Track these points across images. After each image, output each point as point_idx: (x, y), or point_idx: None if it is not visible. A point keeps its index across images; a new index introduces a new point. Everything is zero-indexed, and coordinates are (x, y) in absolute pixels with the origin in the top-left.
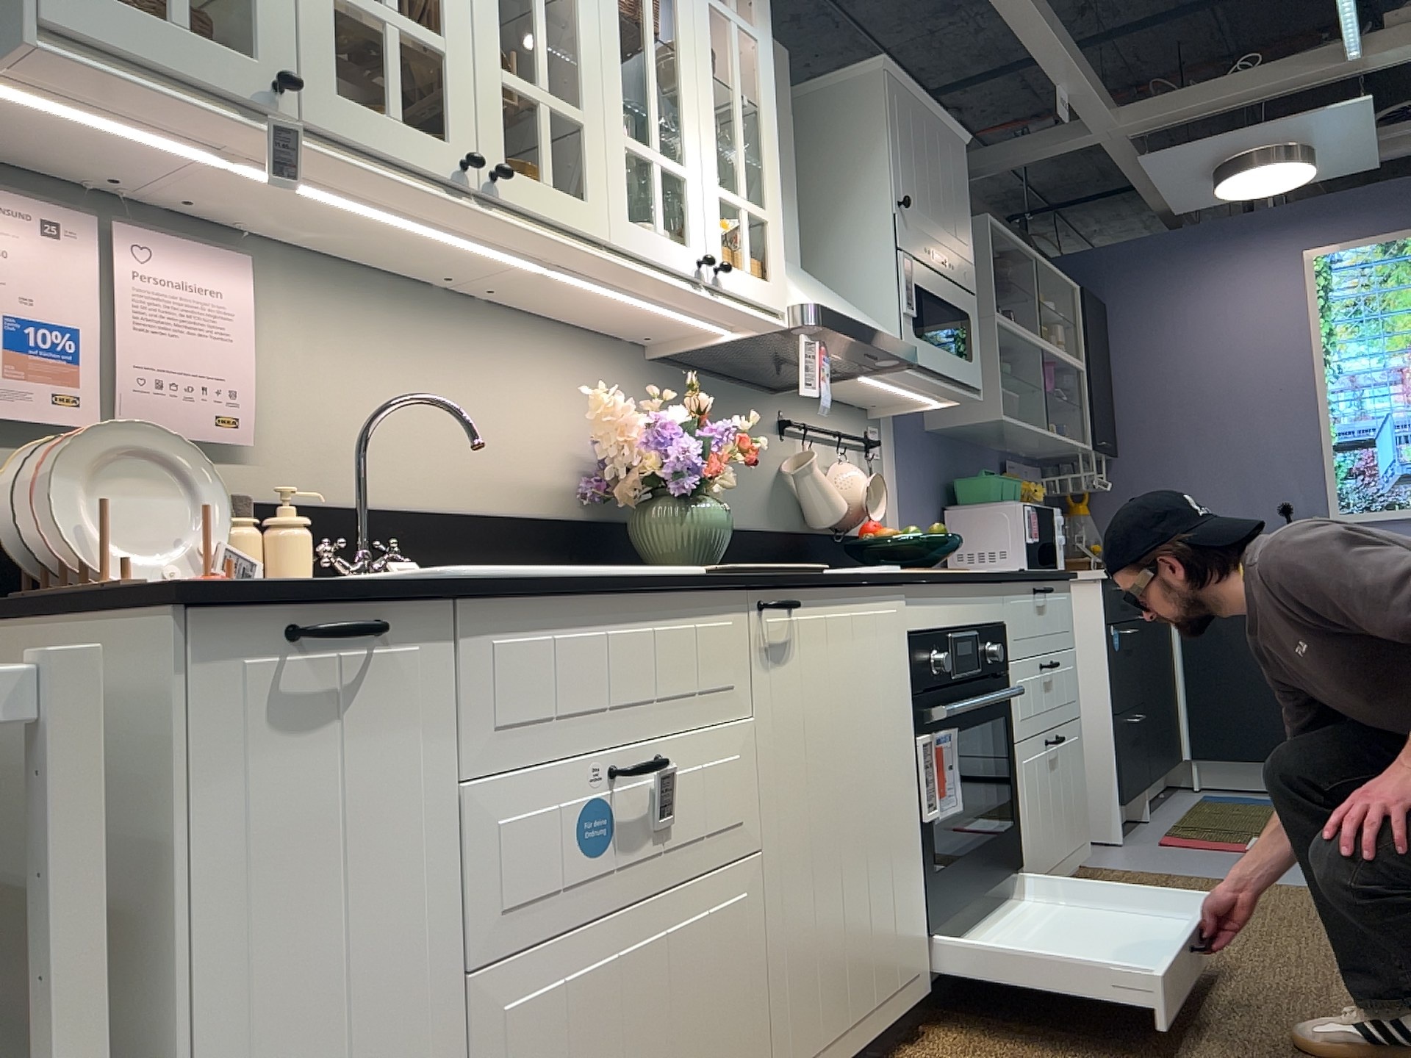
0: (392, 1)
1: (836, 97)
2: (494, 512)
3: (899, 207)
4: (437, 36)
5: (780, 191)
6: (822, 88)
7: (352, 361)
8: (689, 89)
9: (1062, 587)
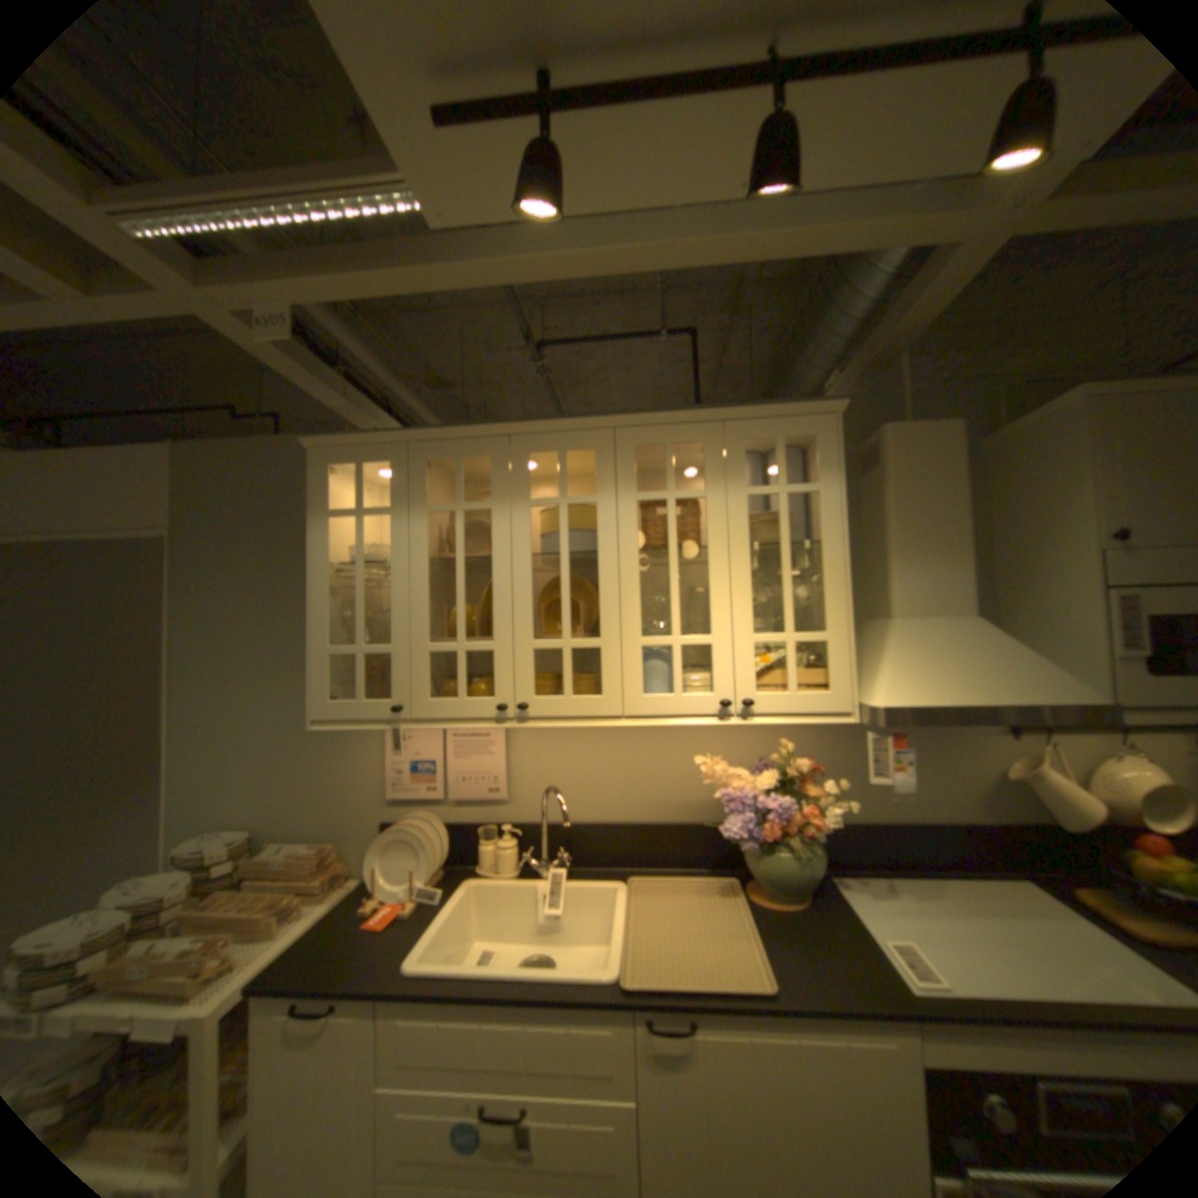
0: (464, 638)
1: (1043, 428)
2: (659, 822)
3: (1113, 540)
4: (490, 642)
5: (851, 607)
6: (1030, 421)
7: (565, 749)
8: (718, 574)
9: None
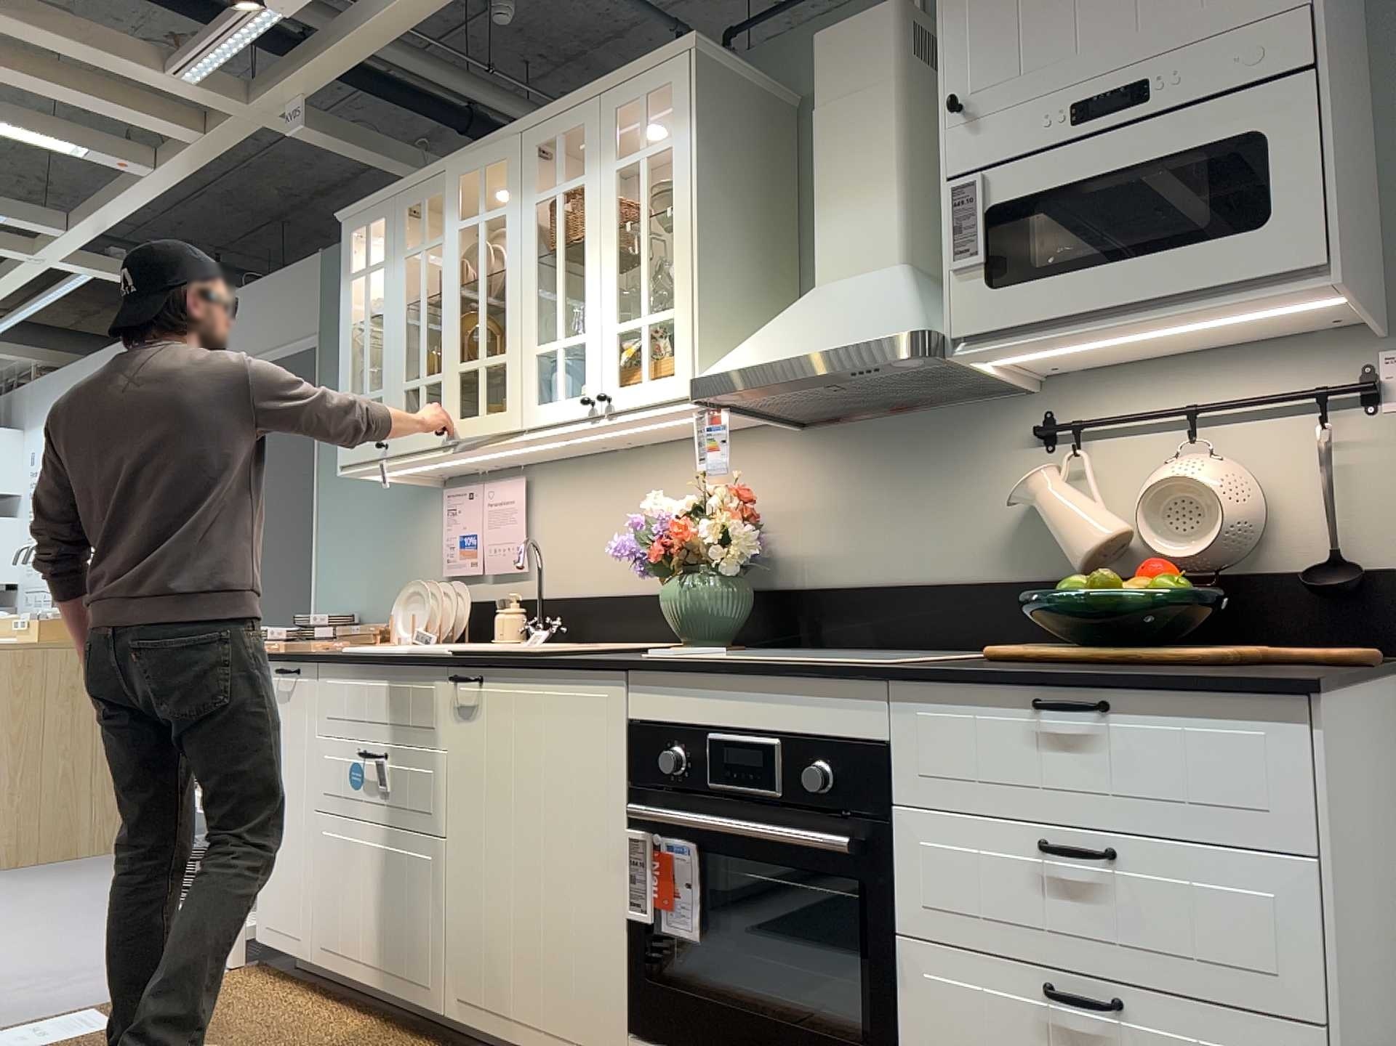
0: (422, 373)
1: None
2: (649, 592)
3: (950, 116)
4: (438, 373)
5: (693, 273)
6: None
7: (573, 513)
8: (589, 265)
9: (1221, 707)
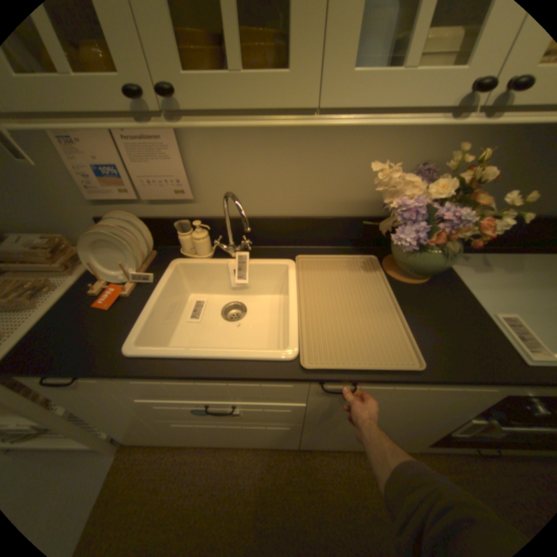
0: None
1: None
2: (321, 215)
3: None
4: None
5: None
6: None
7: (238, 152)
8: None
9: None
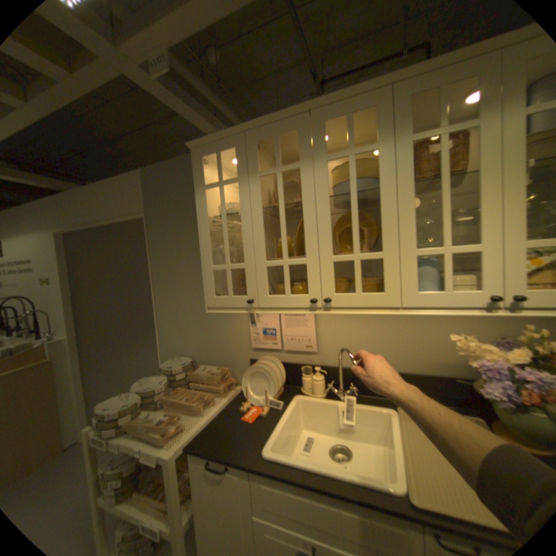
0: (285, 257)
1: None
2: (417, 373)
3: None
4: (303, 259)
5: None
6: None
7: (350, 324)
8: (489, 192)
9: None
